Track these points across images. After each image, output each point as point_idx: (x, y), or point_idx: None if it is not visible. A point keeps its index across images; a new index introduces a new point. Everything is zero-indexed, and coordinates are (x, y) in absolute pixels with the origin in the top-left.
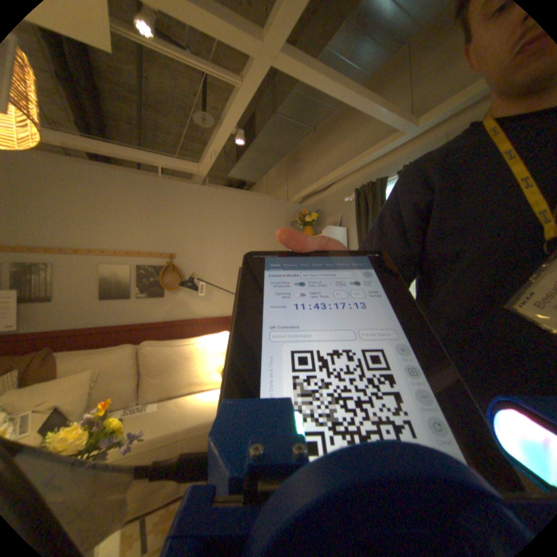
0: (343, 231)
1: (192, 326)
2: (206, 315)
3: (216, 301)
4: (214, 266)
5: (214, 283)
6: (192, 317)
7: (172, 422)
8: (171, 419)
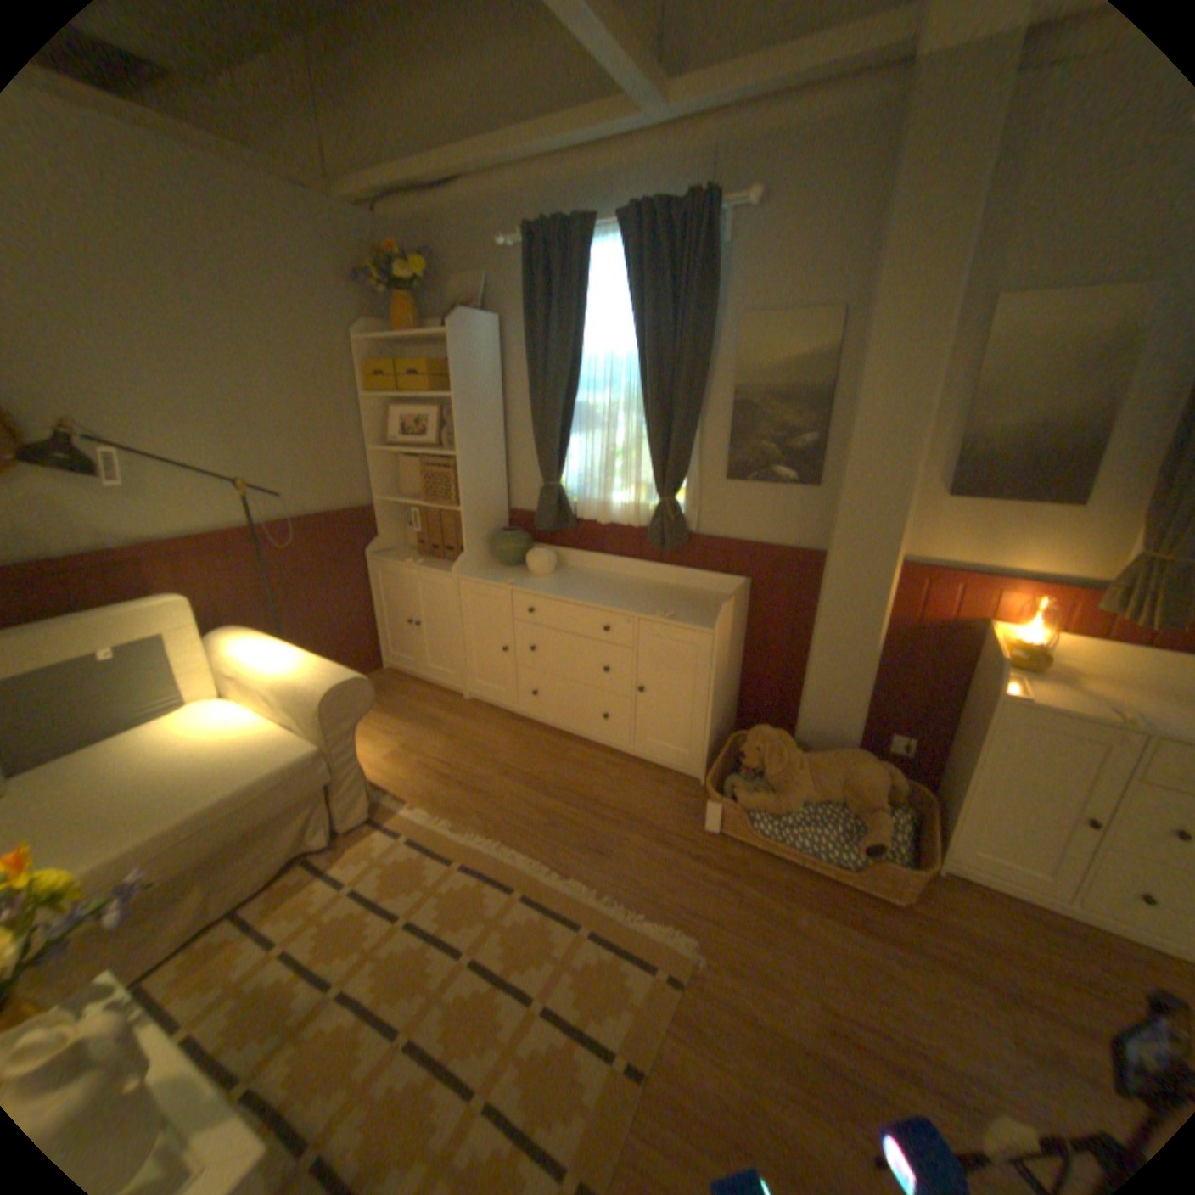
0: (491, 327)
1: (99, 572)
2: (137, 538)
3: (161, 497)
4: (127, 394)
5: (141, 446)
6: (89, 546)
7: (150, 810)
8: (141, 804)
